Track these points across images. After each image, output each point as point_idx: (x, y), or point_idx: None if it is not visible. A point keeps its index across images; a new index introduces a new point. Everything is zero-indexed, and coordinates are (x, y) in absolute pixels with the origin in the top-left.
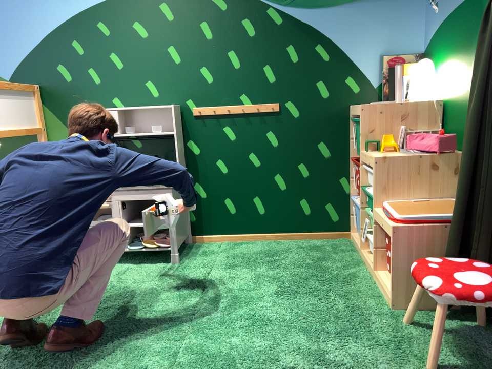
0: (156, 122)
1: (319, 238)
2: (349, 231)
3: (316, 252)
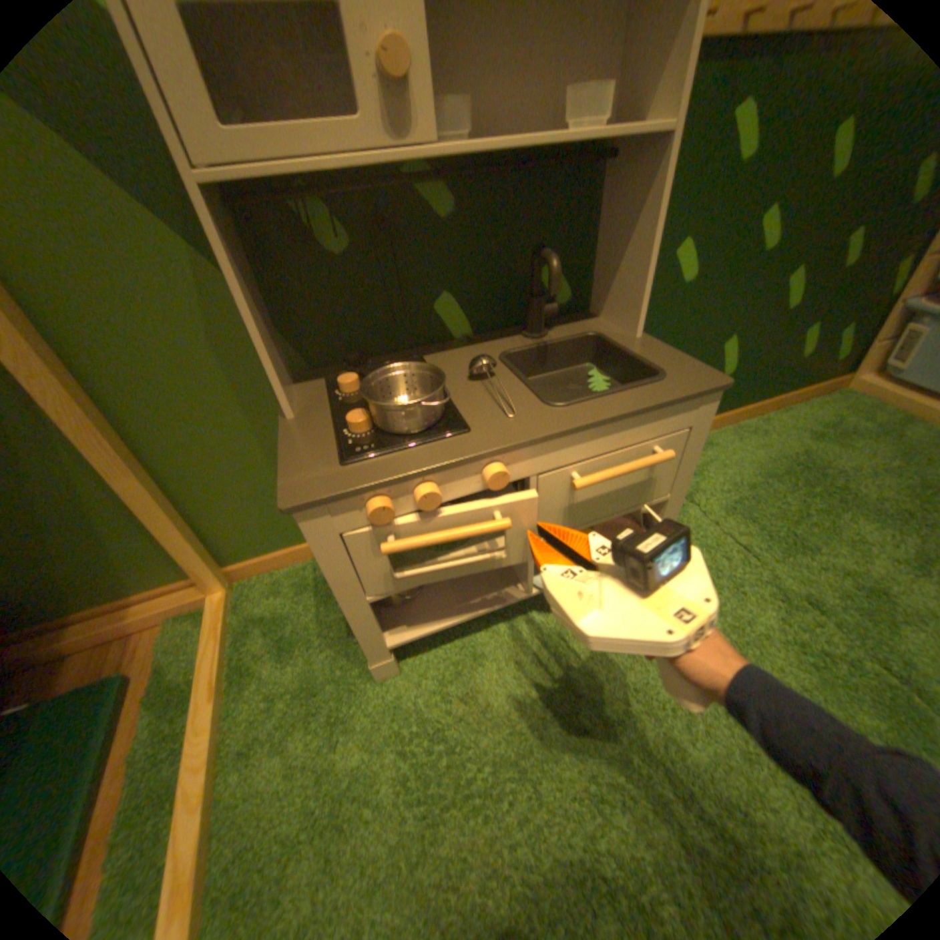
0: (536, 82)
1: (805, 401)
2: (854, 376)
3: (862, 441)
